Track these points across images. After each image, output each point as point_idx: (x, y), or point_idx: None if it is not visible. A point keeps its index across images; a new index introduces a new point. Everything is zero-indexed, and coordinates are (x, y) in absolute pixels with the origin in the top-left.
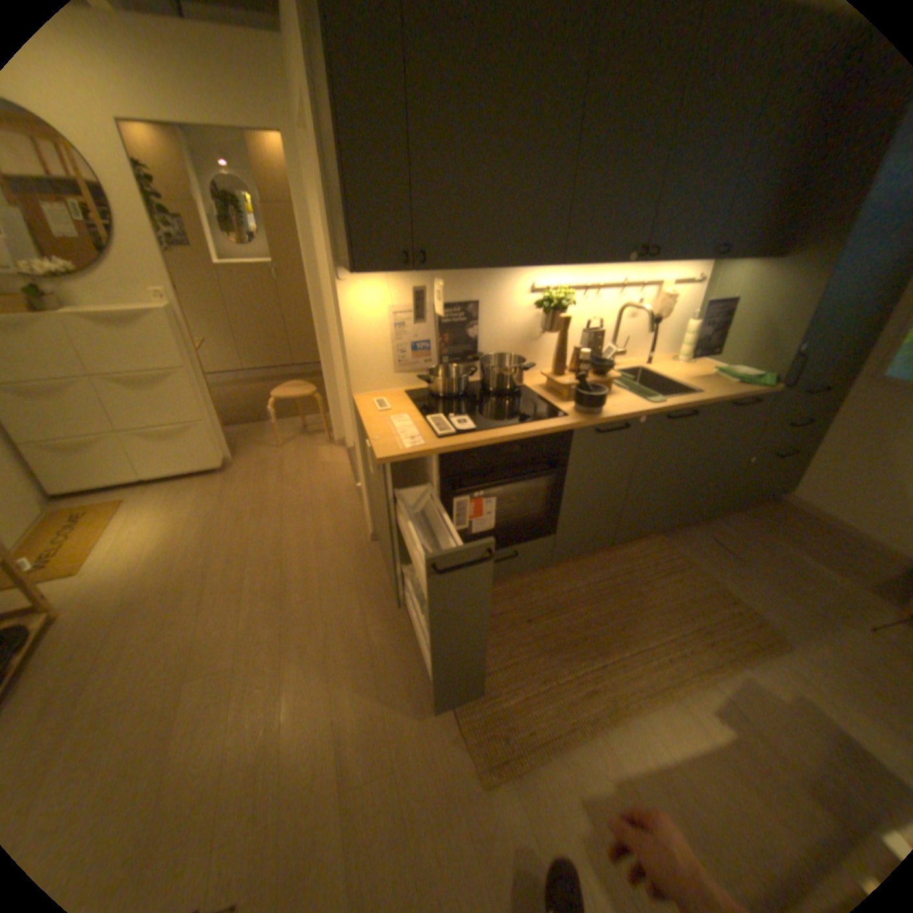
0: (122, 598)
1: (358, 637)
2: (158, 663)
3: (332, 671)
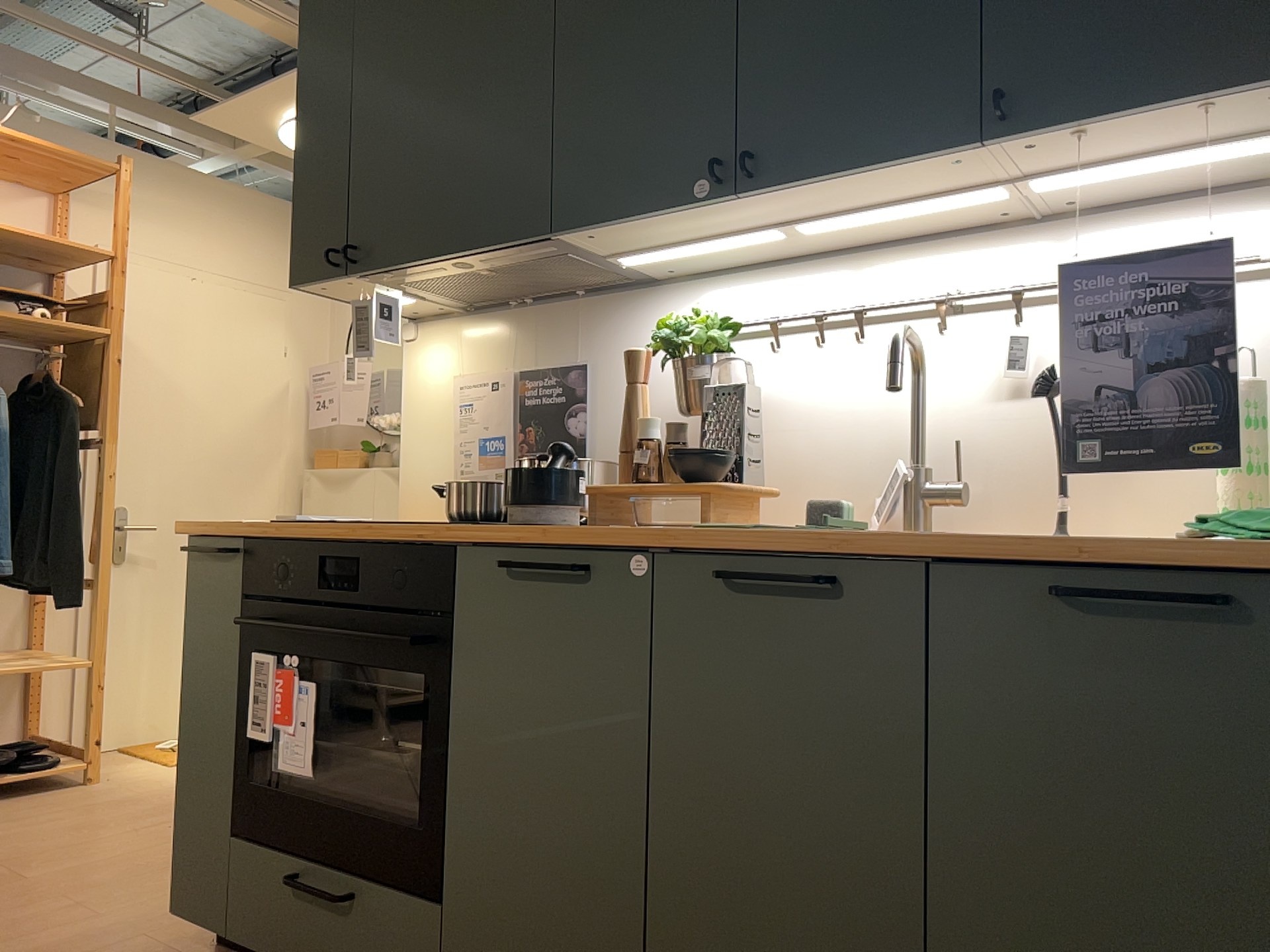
0: (141, 793)
1: (114, 939)
2: (28, 842)
3: (25, 943)
